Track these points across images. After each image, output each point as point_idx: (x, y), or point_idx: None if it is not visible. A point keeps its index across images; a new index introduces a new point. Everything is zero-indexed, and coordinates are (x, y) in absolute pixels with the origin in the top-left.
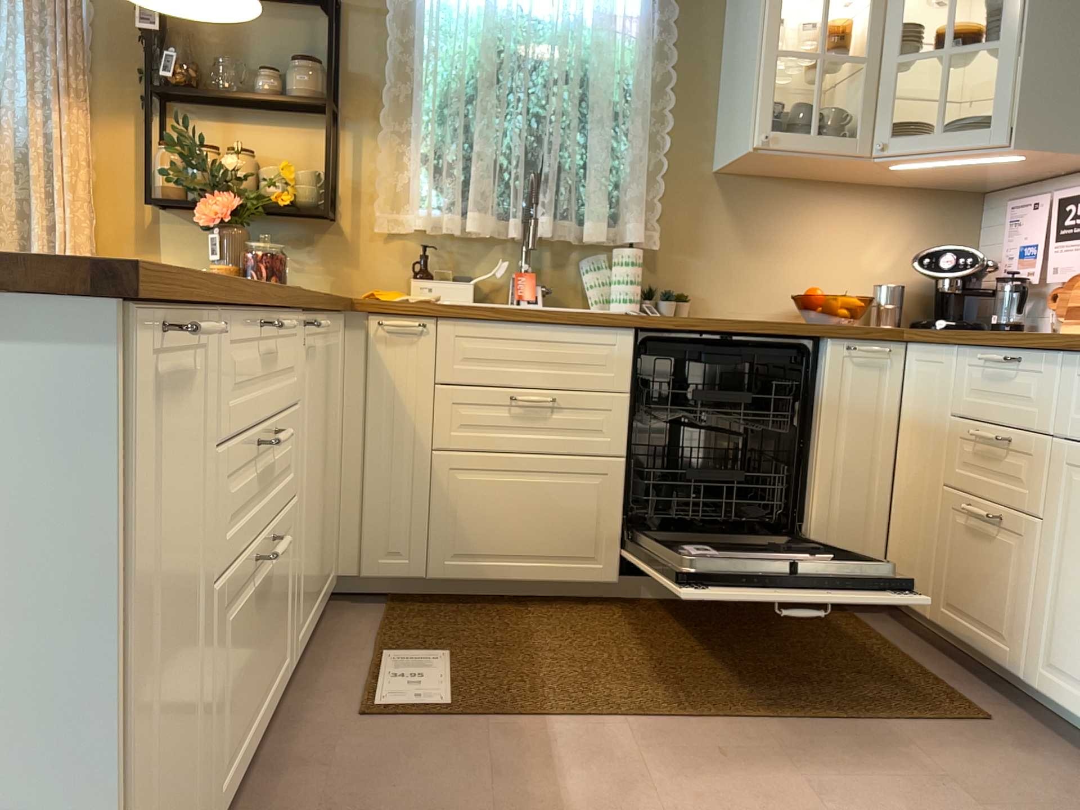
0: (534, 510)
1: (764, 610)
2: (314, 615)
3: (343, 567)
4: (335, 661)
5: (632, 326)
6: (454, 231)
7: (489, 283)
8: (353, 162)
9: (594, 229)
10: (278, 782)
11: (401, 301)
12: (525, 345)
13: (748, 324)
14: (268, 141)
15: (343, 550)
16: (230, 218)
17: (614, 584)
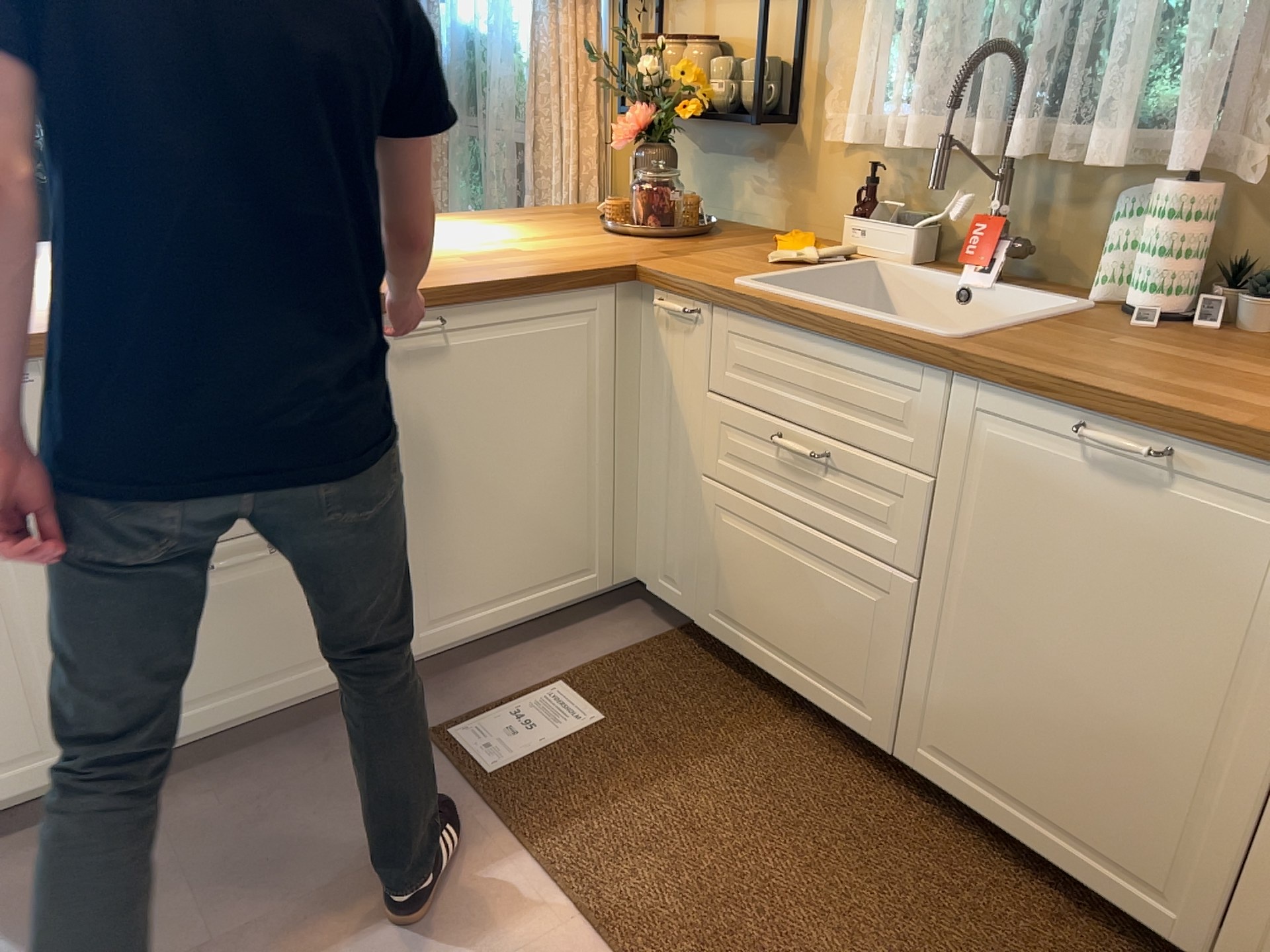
0: (797, 597)
1: (1129, 944)
2: (502, 614)
3: (637, 569)
4: (519, 667)
5: (939, 367)
6: (899, 146)
7: (962, 229)
8: (816, 38)
9: (1095, 149)
10: (297, 748)
11: (701, 270)
12: (802, 362)
13: (1157, 413)
14: (738, 19)
15: (638, 553)
16: (641, 137)
17: (884, 749)
